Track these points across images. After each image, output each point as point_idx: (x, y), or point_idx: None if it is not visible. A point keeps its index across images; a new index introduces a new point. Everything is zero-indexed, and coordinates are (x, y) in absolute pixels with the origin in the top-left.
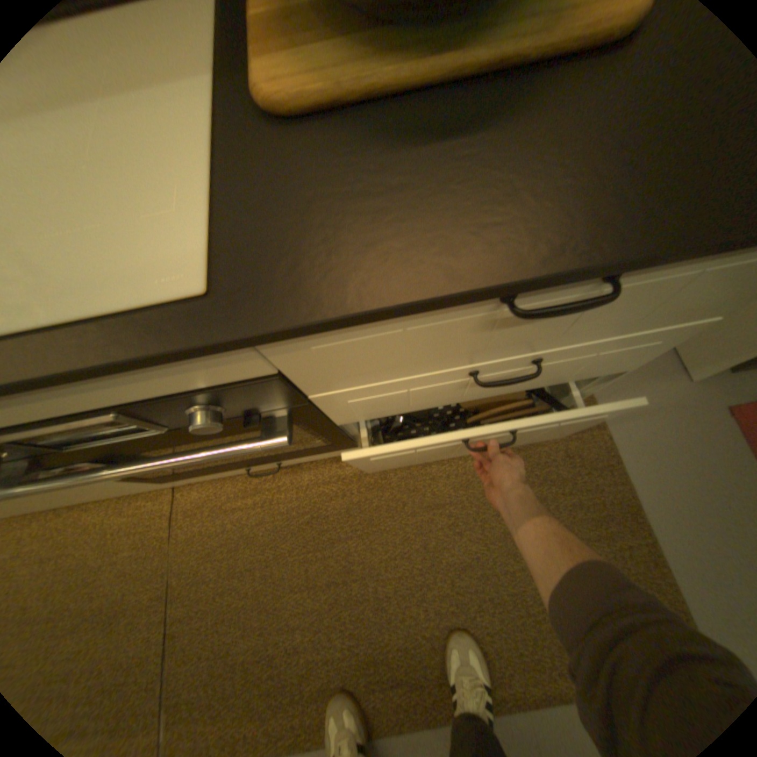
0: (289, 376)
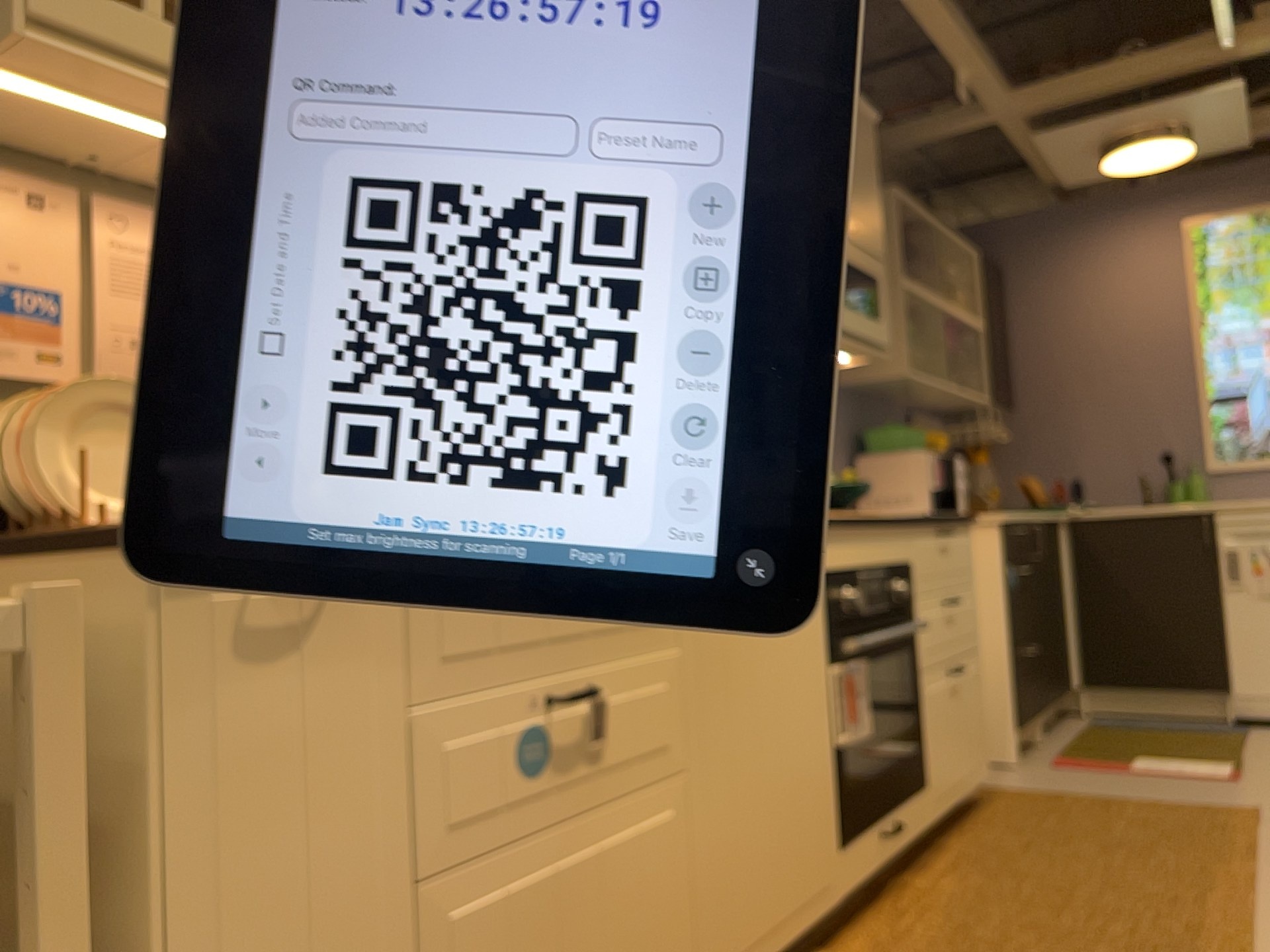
0: (913, 569)
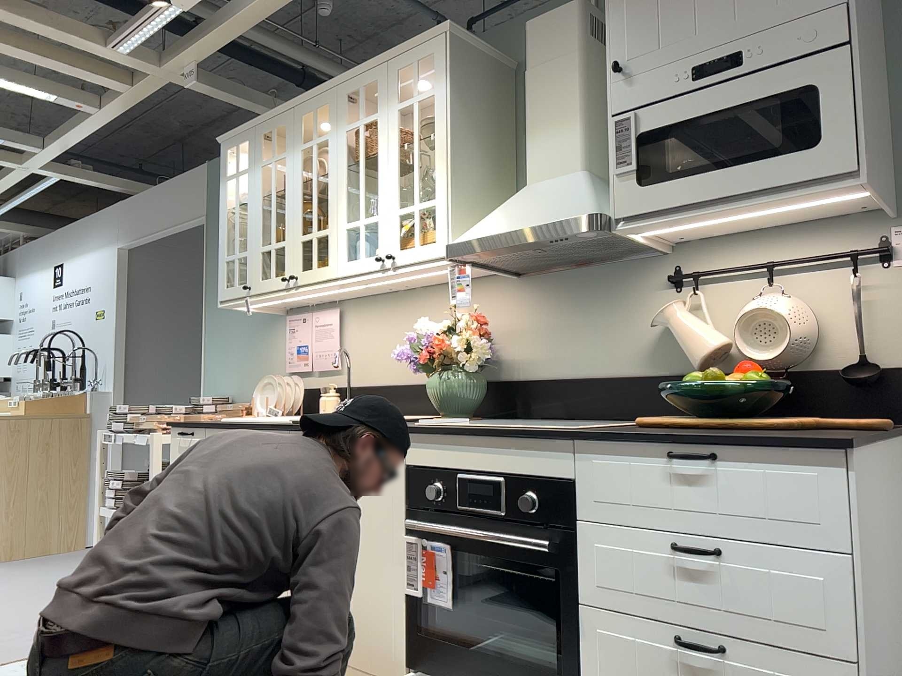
0: (577, 488)
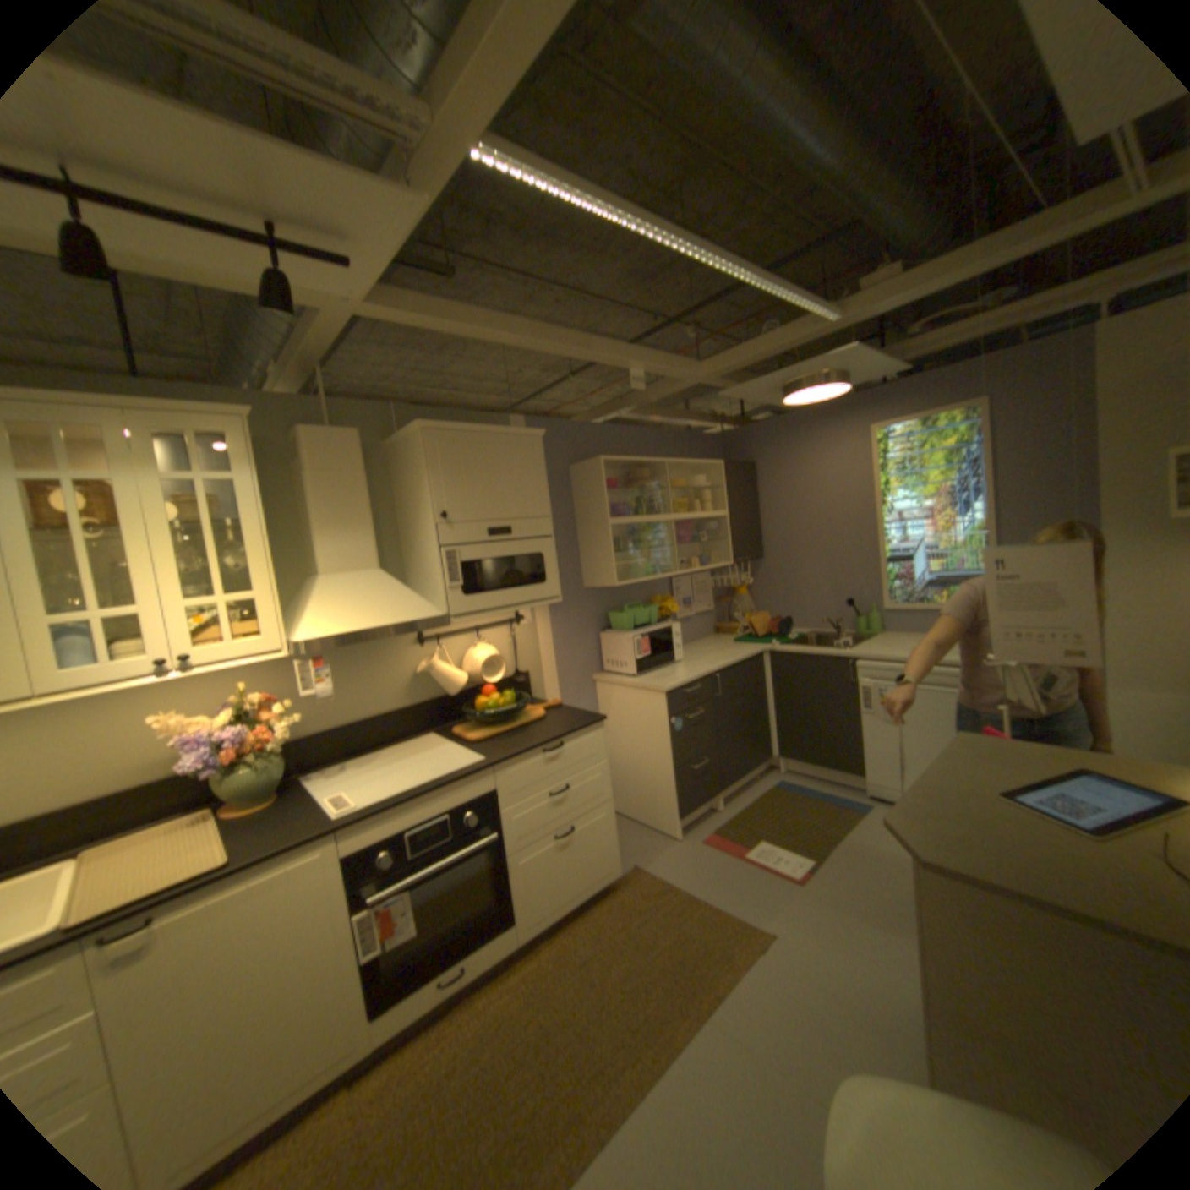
0: (498, 794)
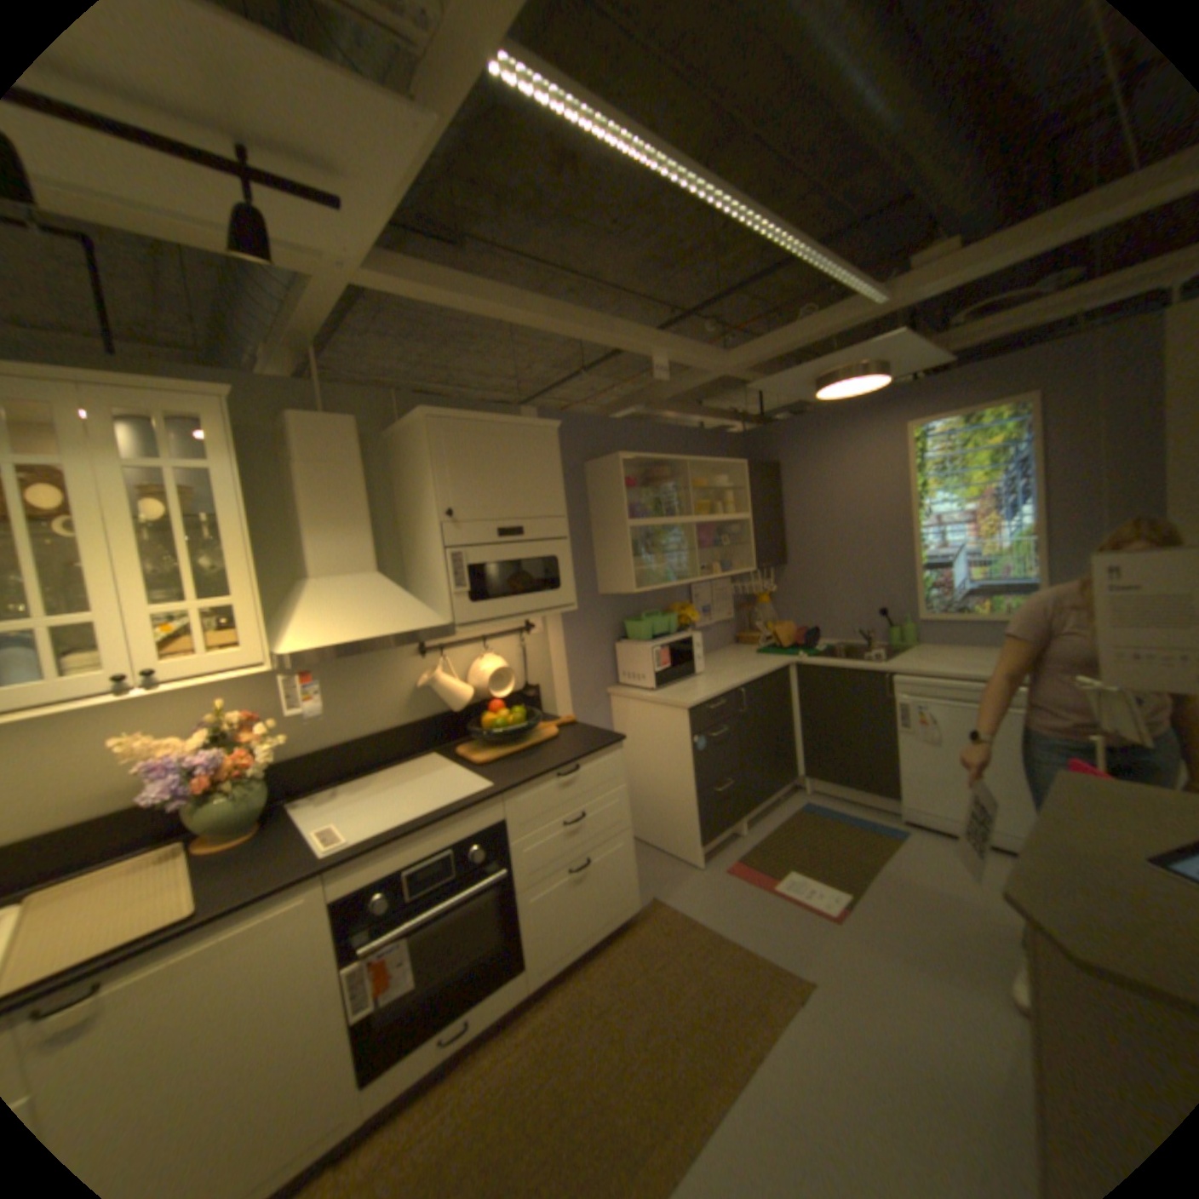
0: (508, 824)
